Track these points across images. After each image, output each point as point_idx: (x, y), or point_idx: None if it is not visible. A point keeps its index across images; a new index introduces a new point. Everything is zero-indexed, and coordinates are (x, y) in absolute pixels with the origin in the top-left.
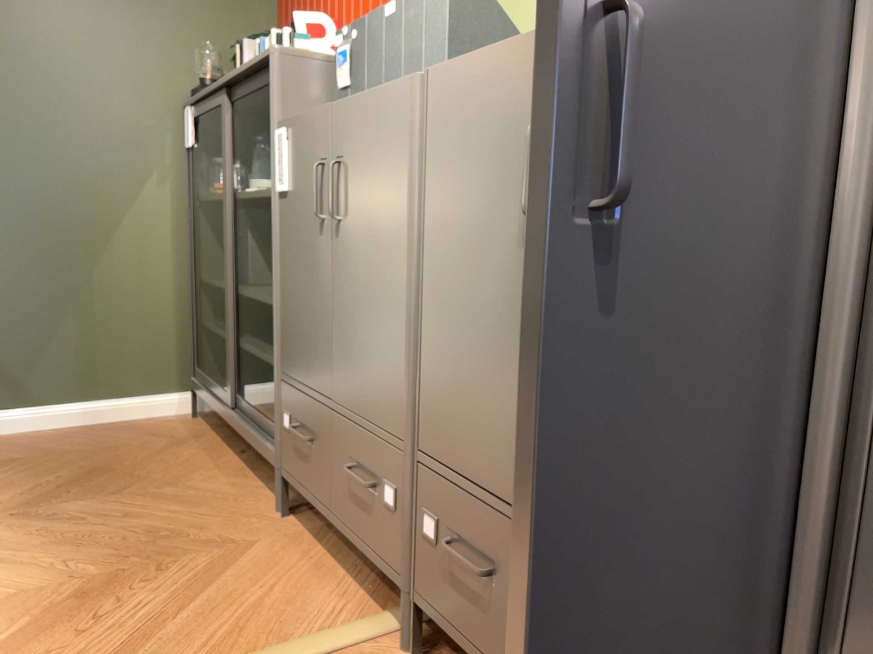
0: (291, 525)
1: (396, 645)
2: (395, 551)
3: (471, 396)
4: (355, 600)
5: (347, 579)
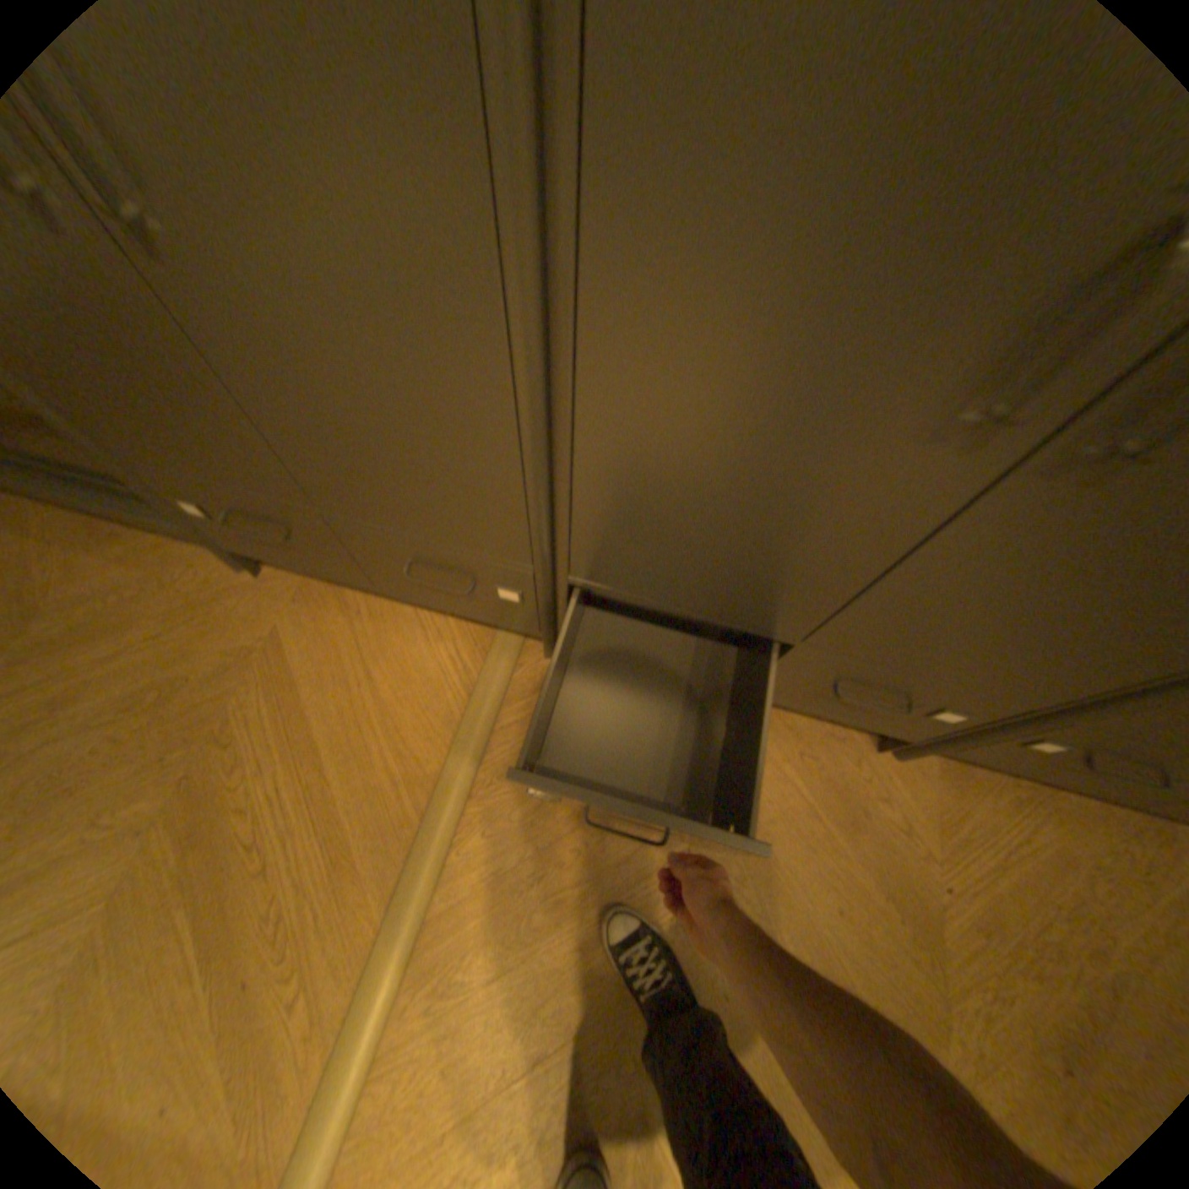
0: (280, 579)
1: (535, 654)
2: (527, 622)
3: (701, 560)
4: (454, 631)
5: (420, 612)
